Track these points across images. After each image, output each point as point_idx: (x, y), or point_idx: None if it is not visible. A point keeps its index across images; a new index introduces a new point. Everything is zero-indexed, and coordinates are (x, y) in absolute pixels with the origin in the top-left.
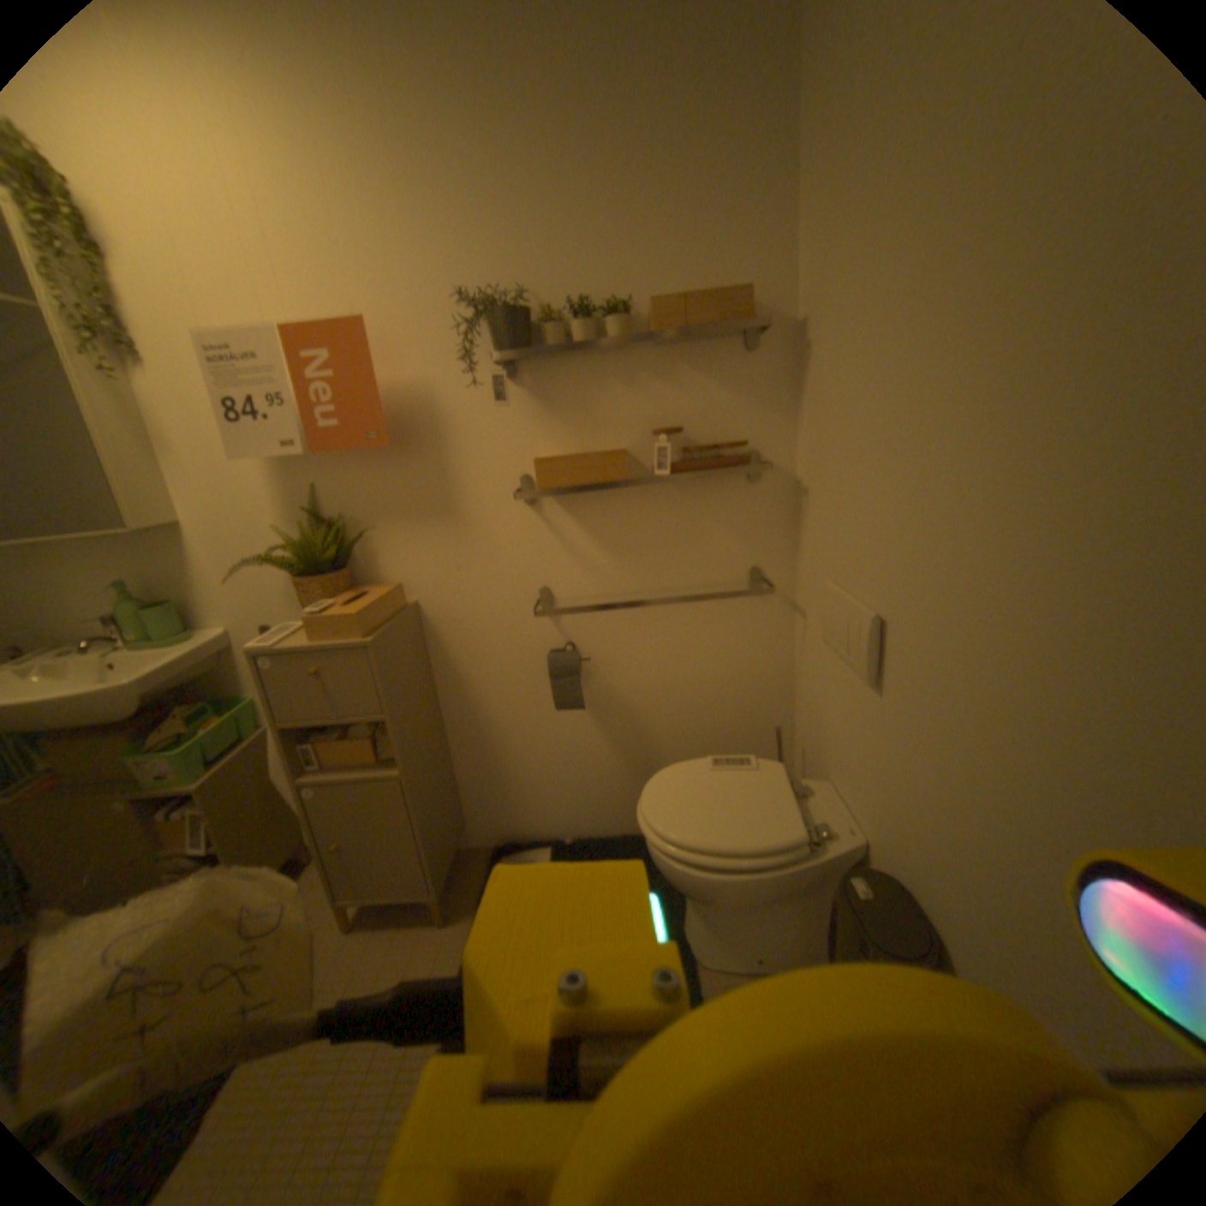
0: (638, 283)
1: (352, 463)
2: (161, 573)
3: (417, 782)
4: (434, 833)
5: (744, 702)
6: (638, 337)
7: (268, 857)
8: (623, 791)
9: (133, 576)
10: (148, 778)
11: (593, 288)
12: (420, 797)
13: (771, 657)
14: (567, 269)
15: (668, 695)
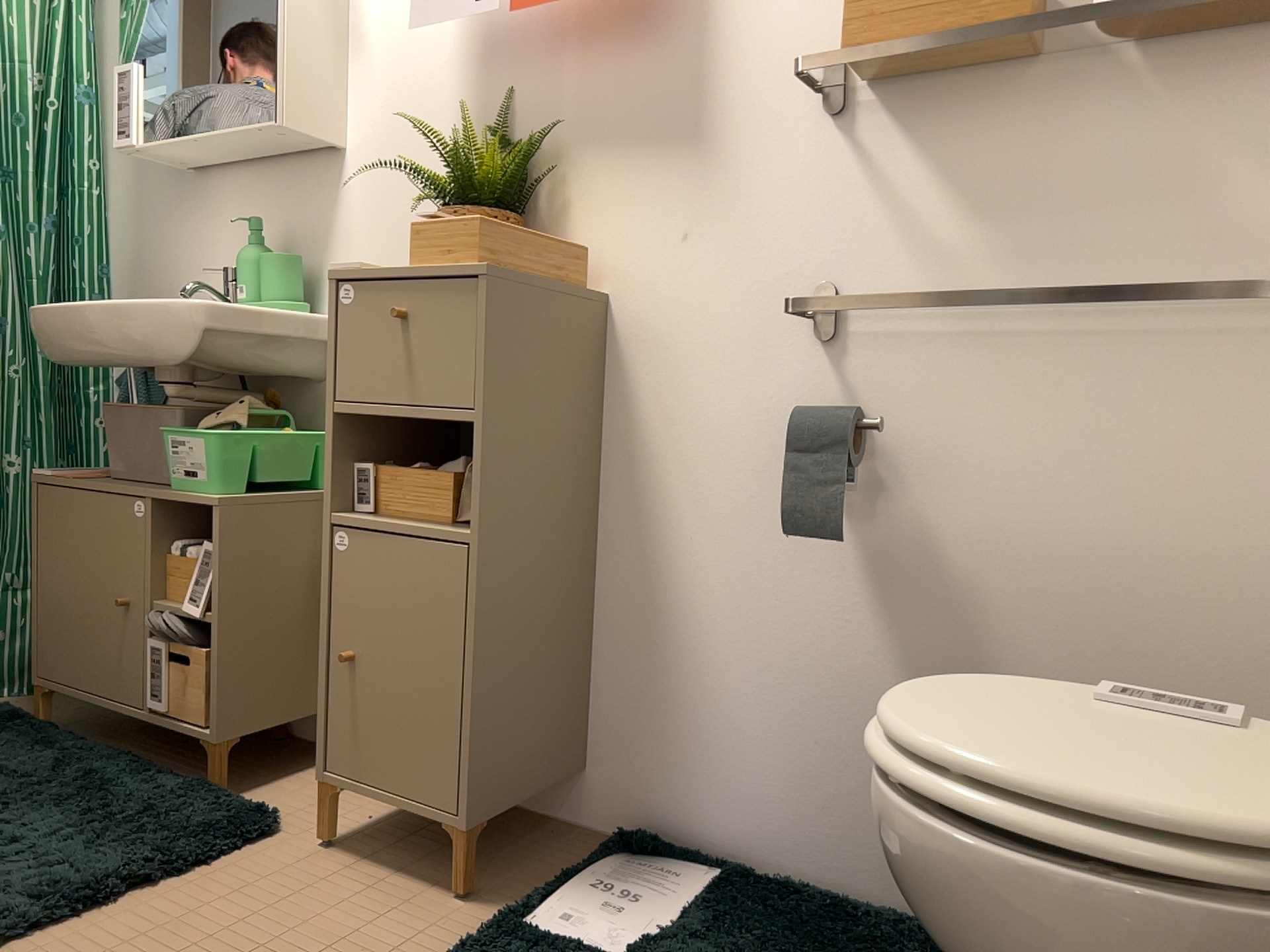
0: None
1: (569, 63)
2: (311, 230)
3: (495, 569)
4: (502, 694)
5: (1250, 633)
6: None
7: (284, 681)
8: None
9: (283, 233)
10: (186, 472)
11: None
12: (494, 601)
13: None
14: None
15: (1044, 570)
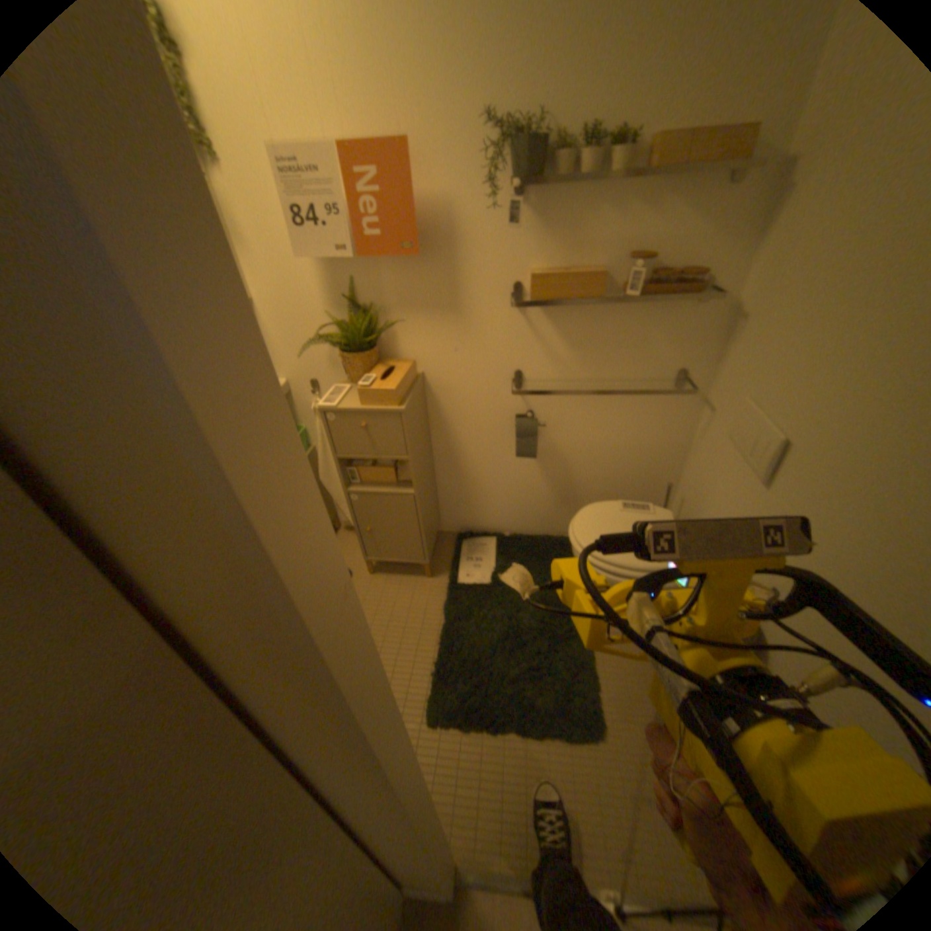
0: (646, 113)
1: (381, 263)
2: None
3: (421, 498)
4: (427, 527)
5: (645, 464)
6: (633, 167)
7: None
8: (546, 510)
9: None
10: None
11: (604, 115)
12: (422, 507)
13: (673, 435)
14: (584, 94)
15: (591, 453)
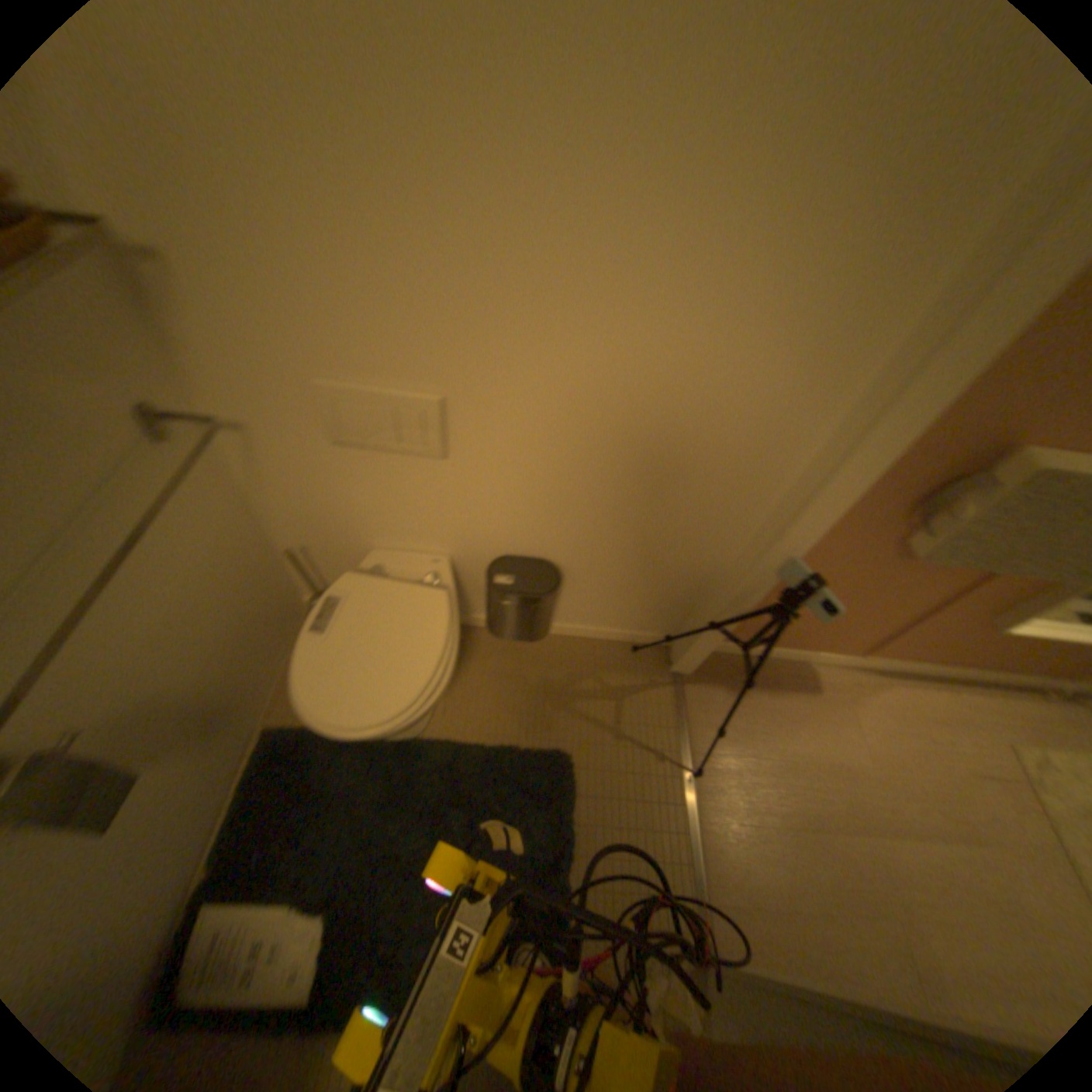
0: None
1: None
2: None
3: None
4: None
5: (231, 564)
6: None
7: None
8: (202, 772)
9: None
10: None
11: None
12: None
13: (222, 499)
14: None
15: (168, 644)
